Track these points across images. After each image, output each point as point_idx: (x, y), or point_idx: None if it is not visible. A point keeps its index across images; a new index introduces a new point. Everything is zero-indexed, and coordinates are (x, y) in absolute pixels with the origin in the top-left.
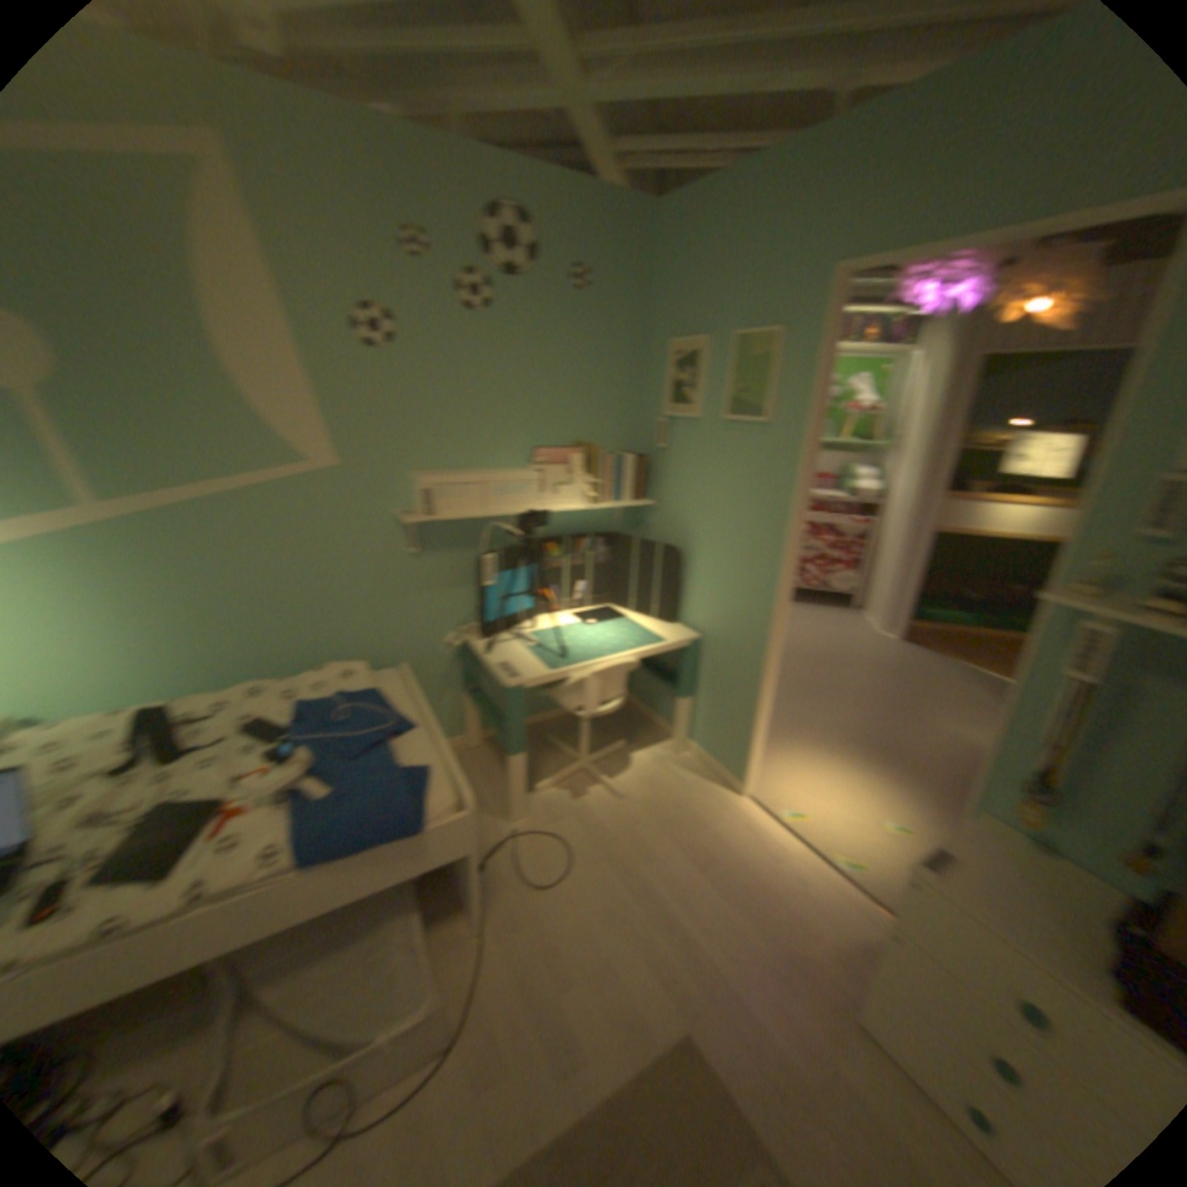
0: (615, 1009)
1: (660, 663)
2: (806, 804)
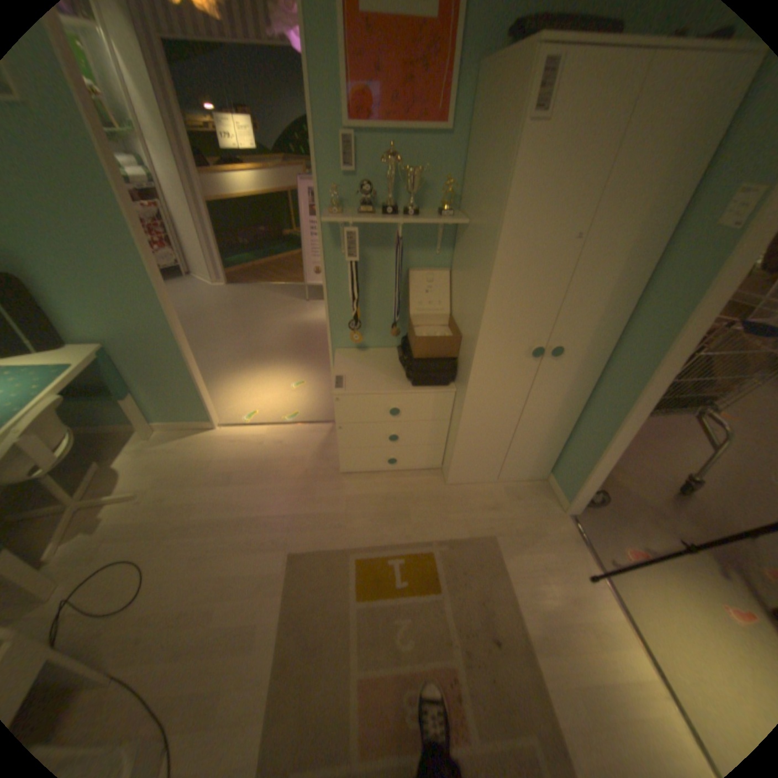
0: (246, 587)
1: (78, 385)
2: (252, 405)
